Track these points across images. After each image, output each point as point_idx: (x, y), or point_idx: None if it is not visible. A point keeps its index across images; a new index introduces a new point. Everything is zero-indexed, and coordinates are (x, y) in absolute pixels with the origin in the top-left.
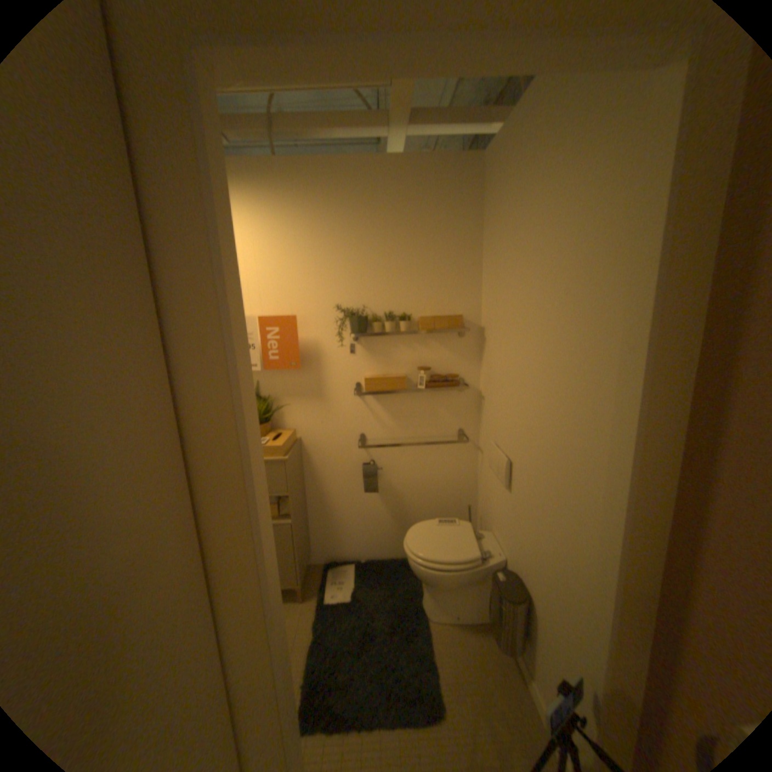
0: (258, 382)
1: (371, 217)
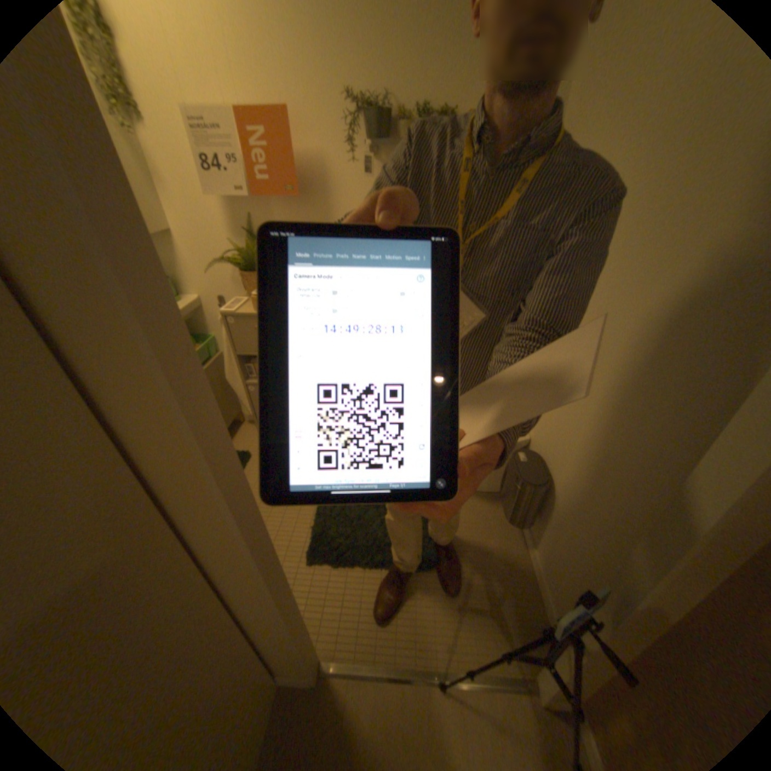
0: (249, 215)
1: None
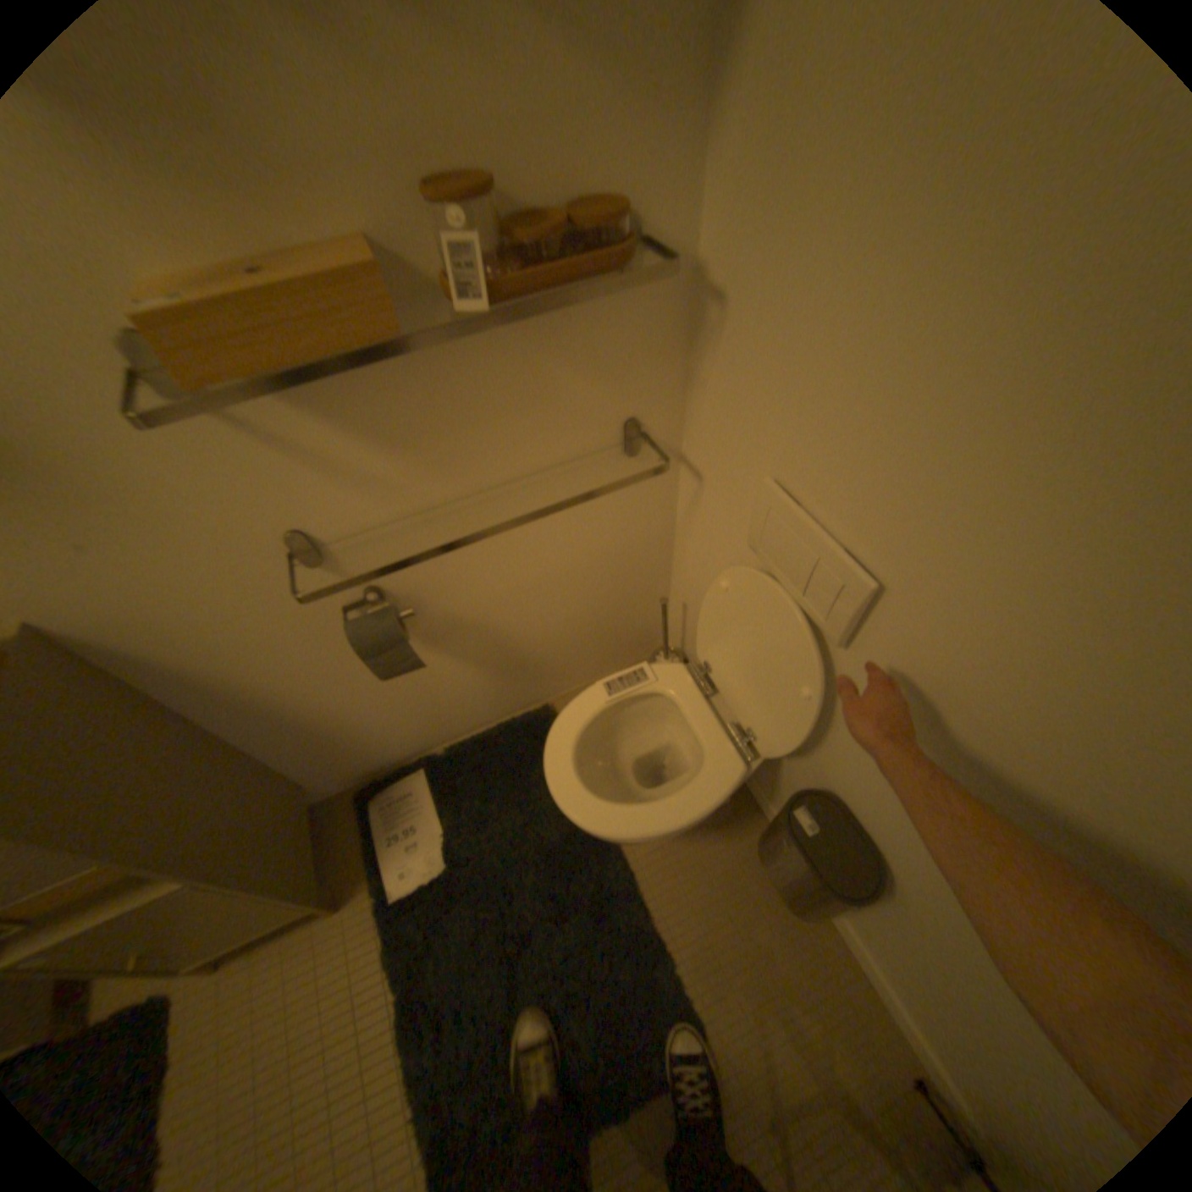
0: None
1: None
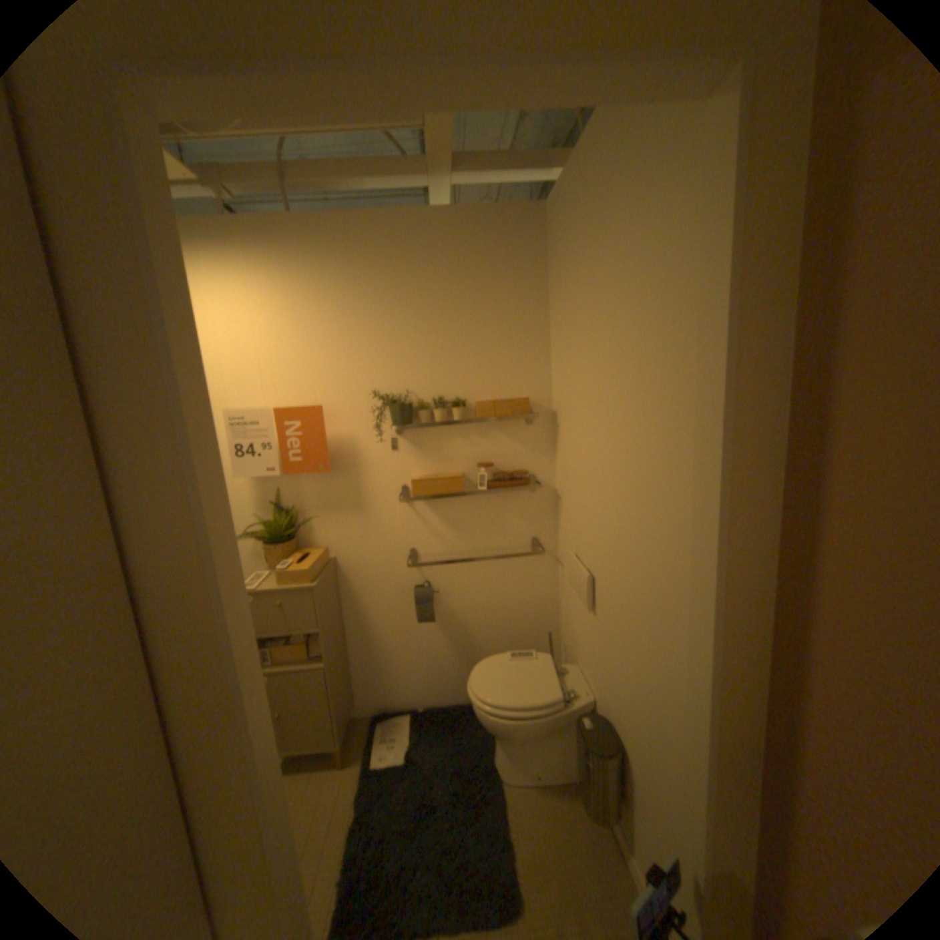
0: (279, 490)
1: (412, 283)
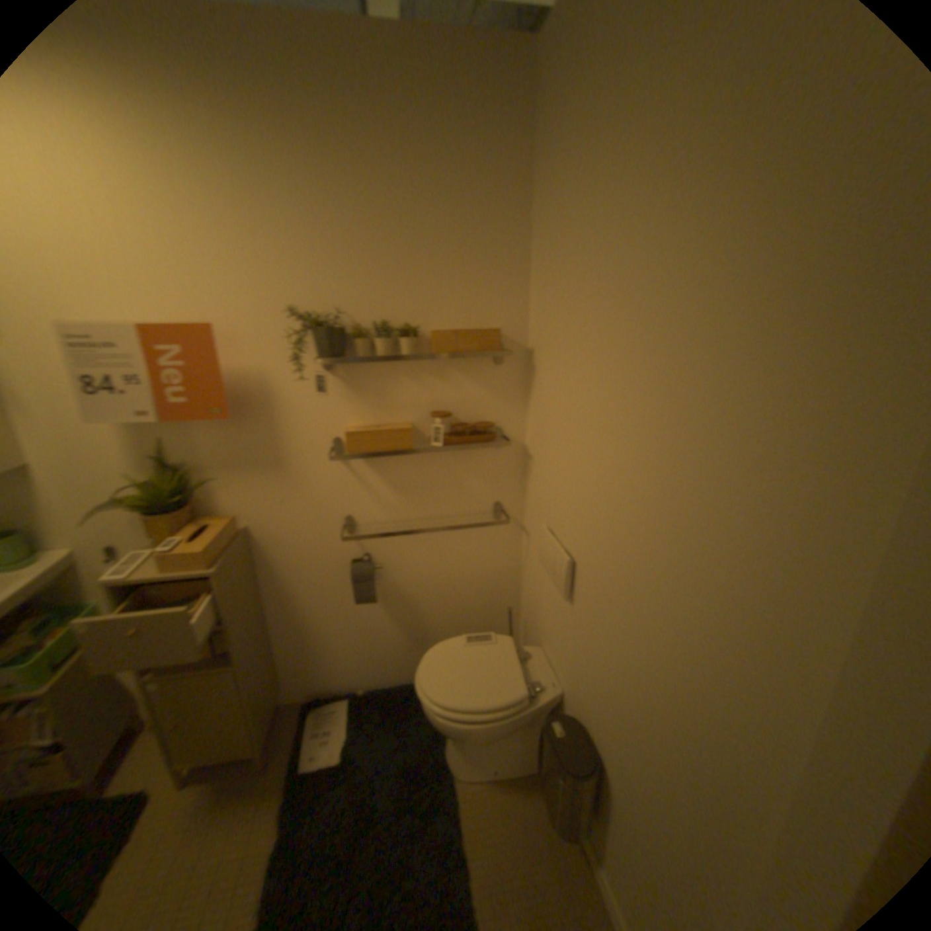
0: (156, 441)
1: (339, 145)
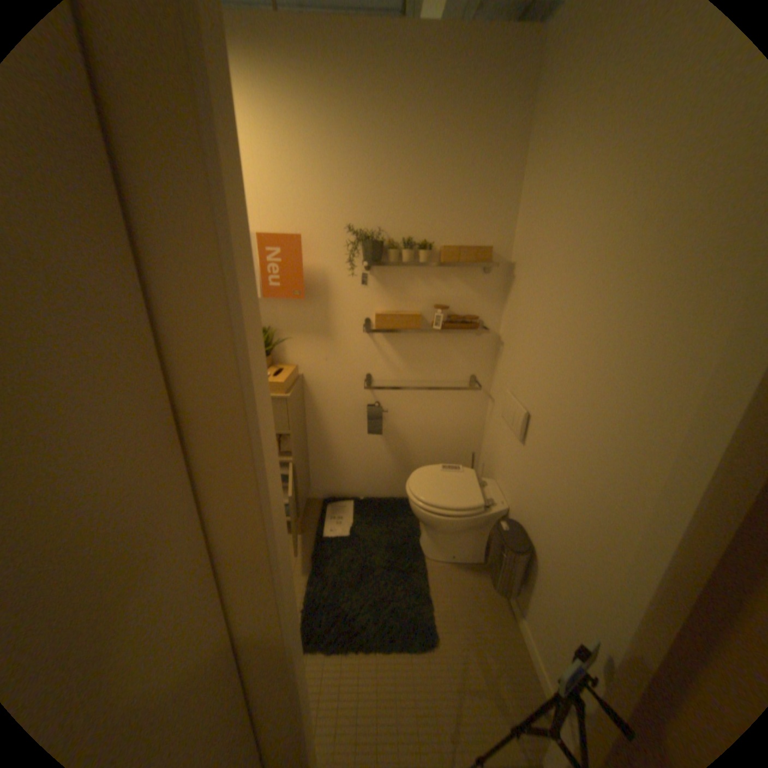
0: None
1: (395, 112)
